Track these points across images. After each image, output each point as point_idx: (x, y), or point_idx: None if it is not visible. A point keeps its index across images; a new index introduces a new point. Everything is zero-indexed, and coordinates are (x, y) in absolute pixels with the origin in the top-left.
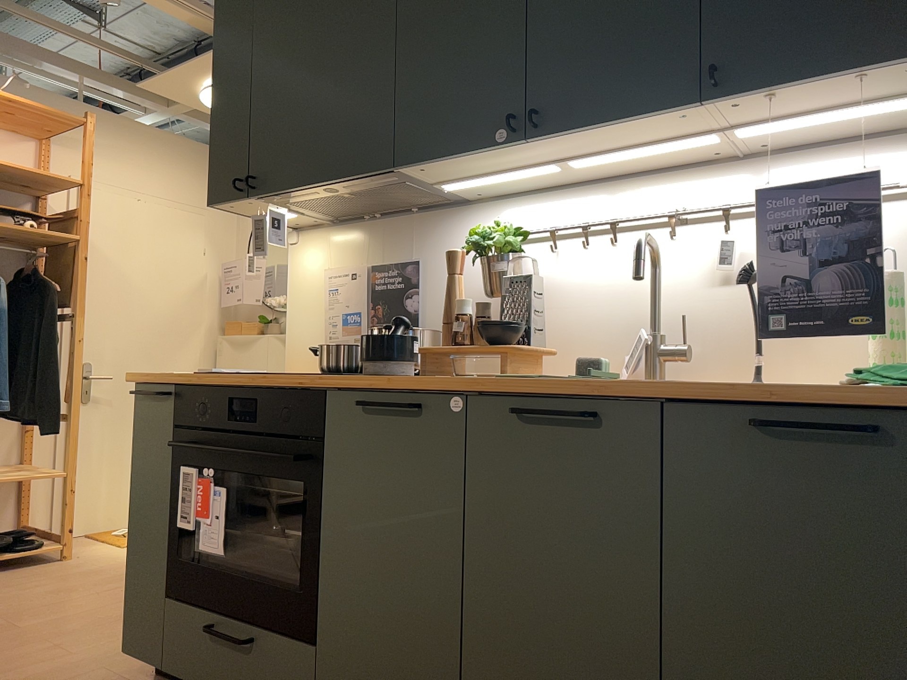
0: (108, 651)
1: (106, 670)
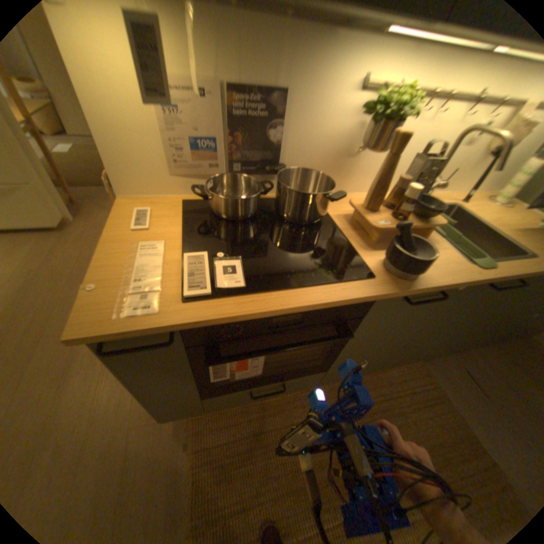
0: (105, 418)
1: (133, 429)
